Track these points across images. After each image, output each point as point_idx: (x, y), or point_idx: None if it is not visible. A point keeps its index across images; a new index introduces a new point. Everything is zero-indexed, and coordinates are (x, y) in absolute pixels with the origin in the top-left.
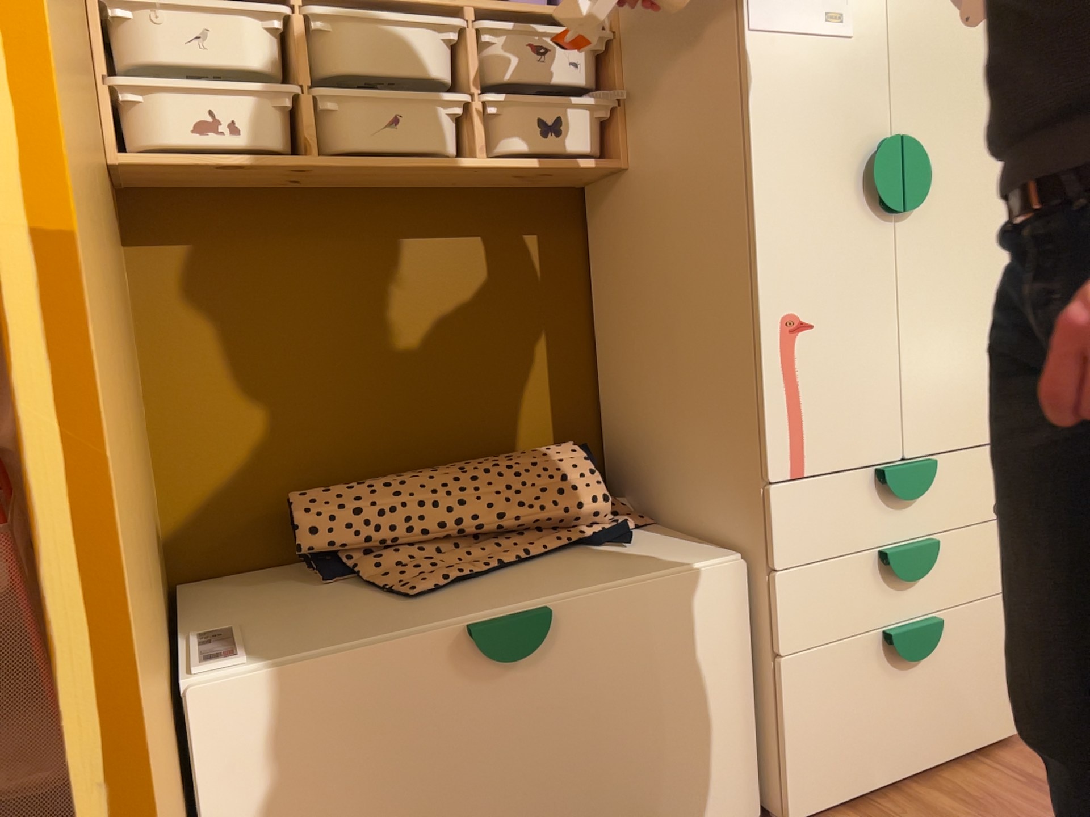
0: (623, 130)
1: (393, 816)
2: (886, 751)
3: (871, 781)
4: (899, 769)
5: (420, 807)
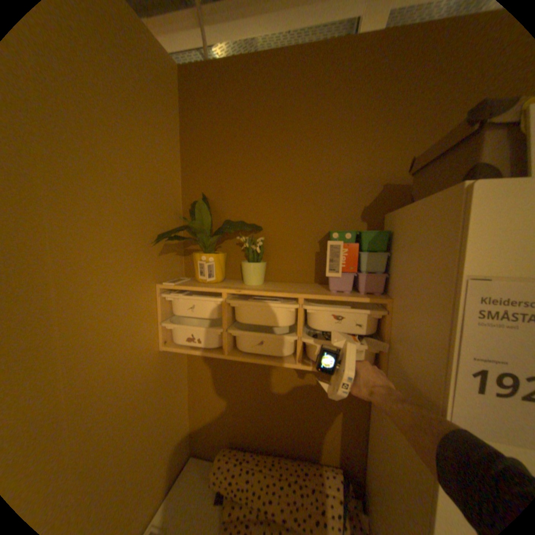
0: (386, 361)
1: None
2: None
3: None
4: None
5: None
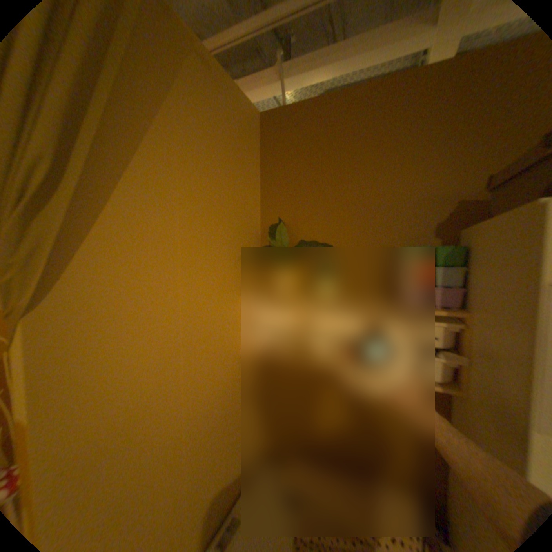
0: (467, 377)
1: None
2: None
3: None
4: None
5: None
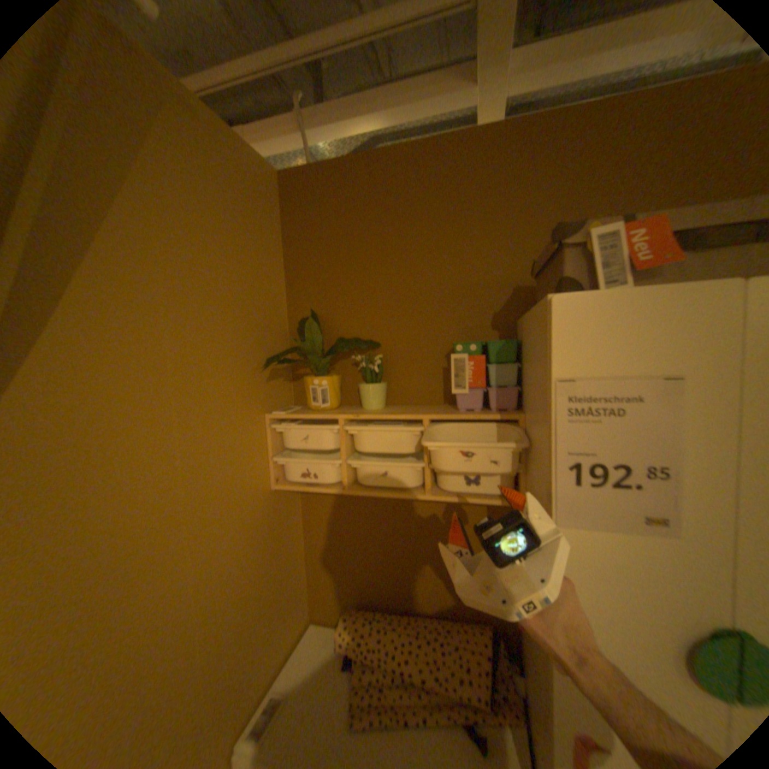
0: (524, 485)
1: None
2: None
3: None
4: None
5: None
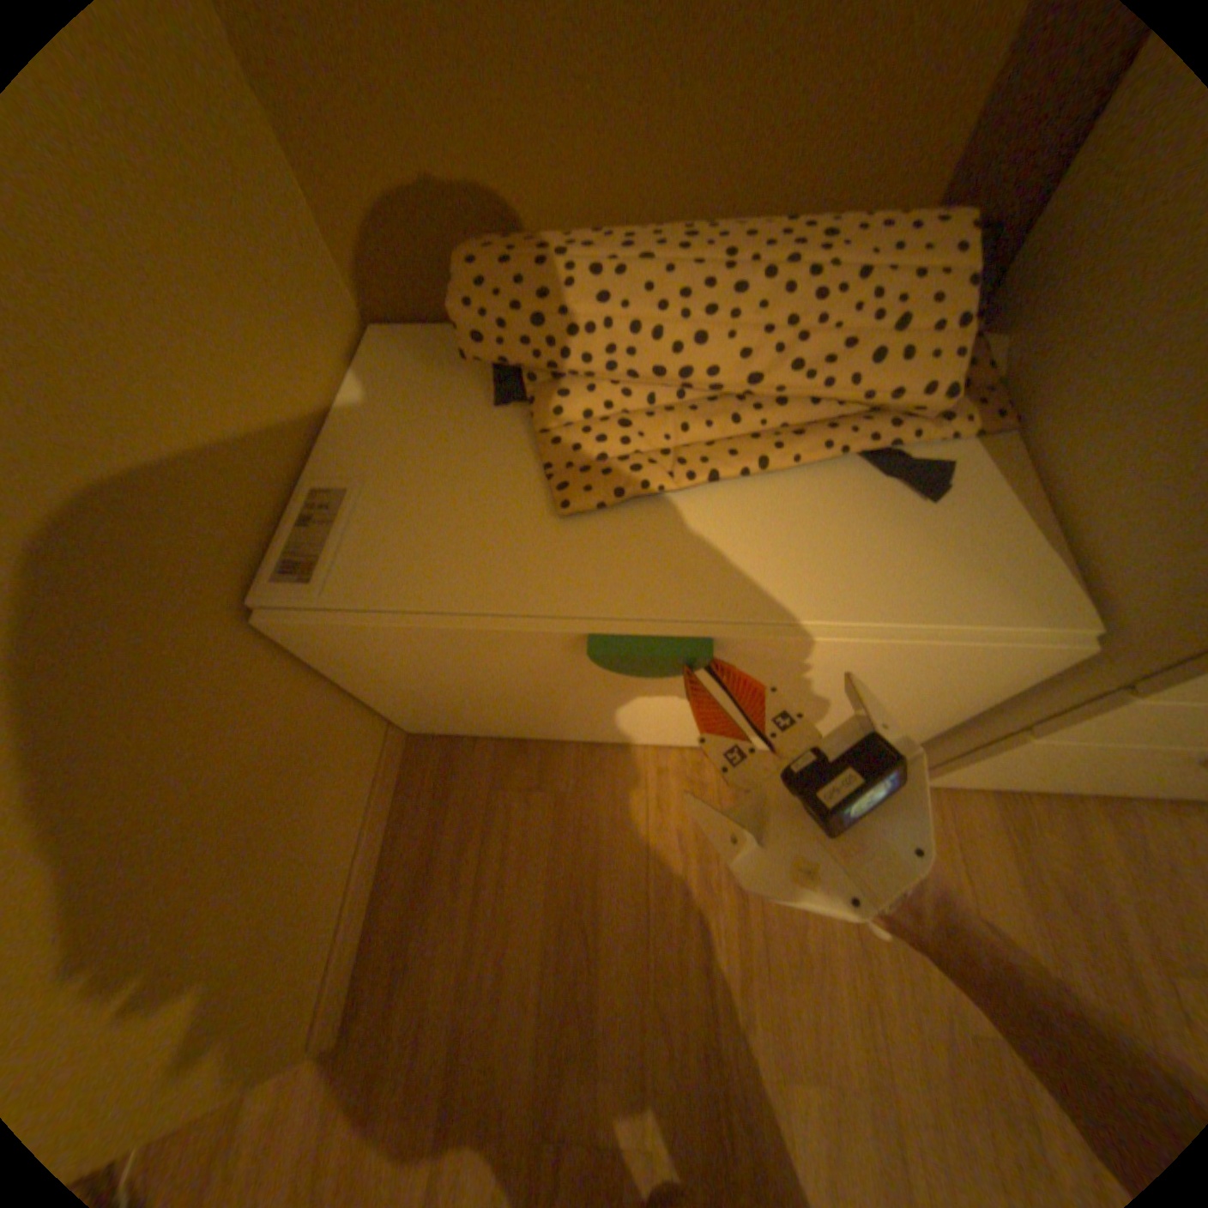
0: None
1: (510, 700)
2: (1084, 784)
3: (1038, 787)
4: (1084, 790)
5: (536, 701)
